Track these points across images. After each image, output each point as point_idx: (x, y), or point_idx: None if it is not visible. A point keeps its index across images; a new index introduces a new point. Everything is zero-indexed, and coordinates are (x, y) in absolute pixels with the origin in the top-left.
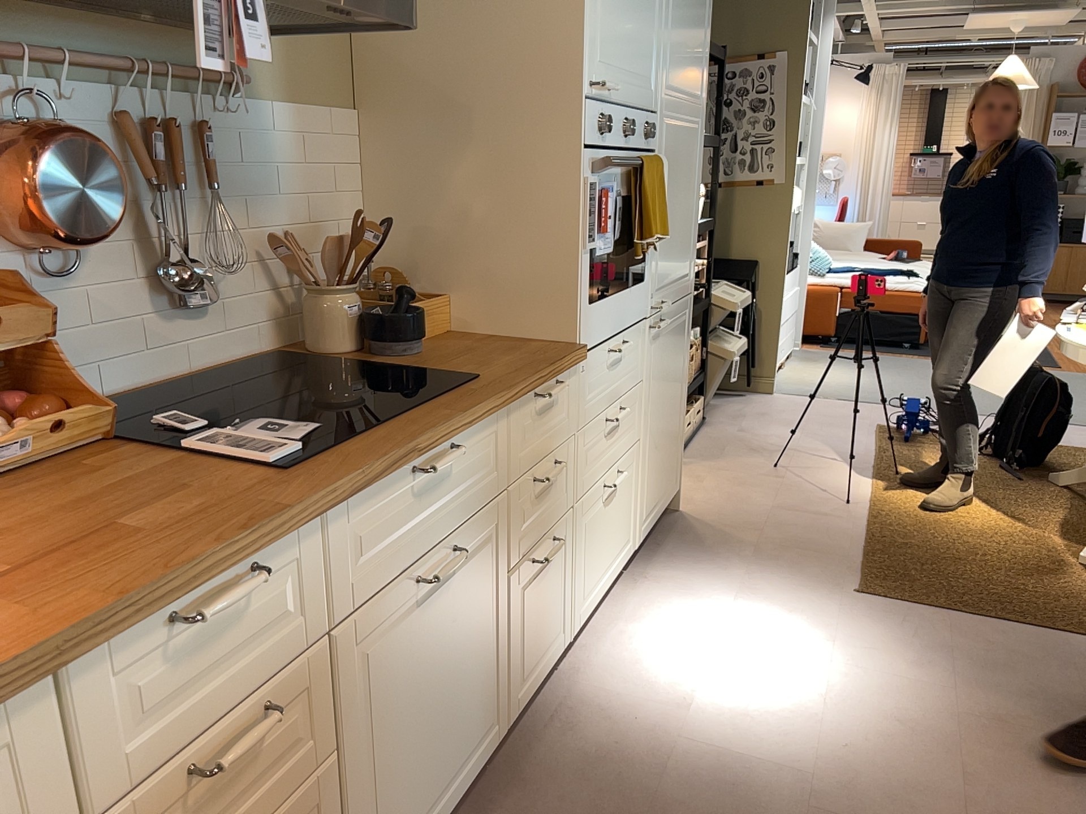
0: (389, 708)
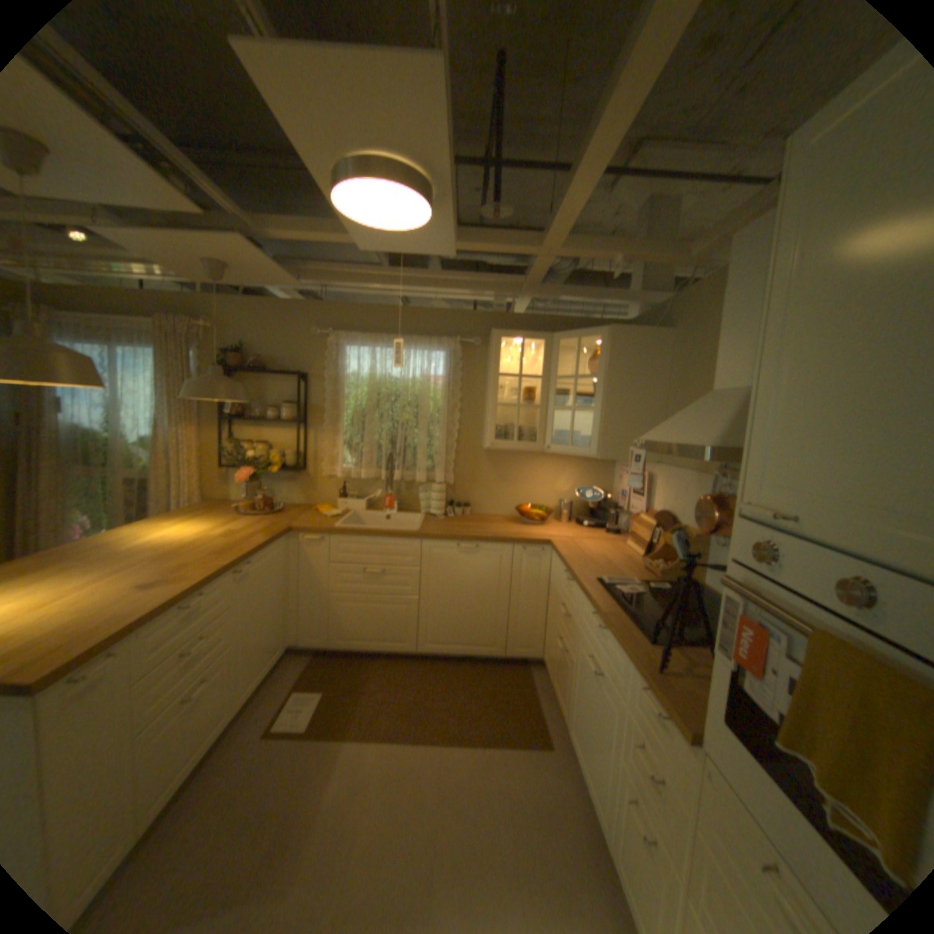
0: (583, 684)
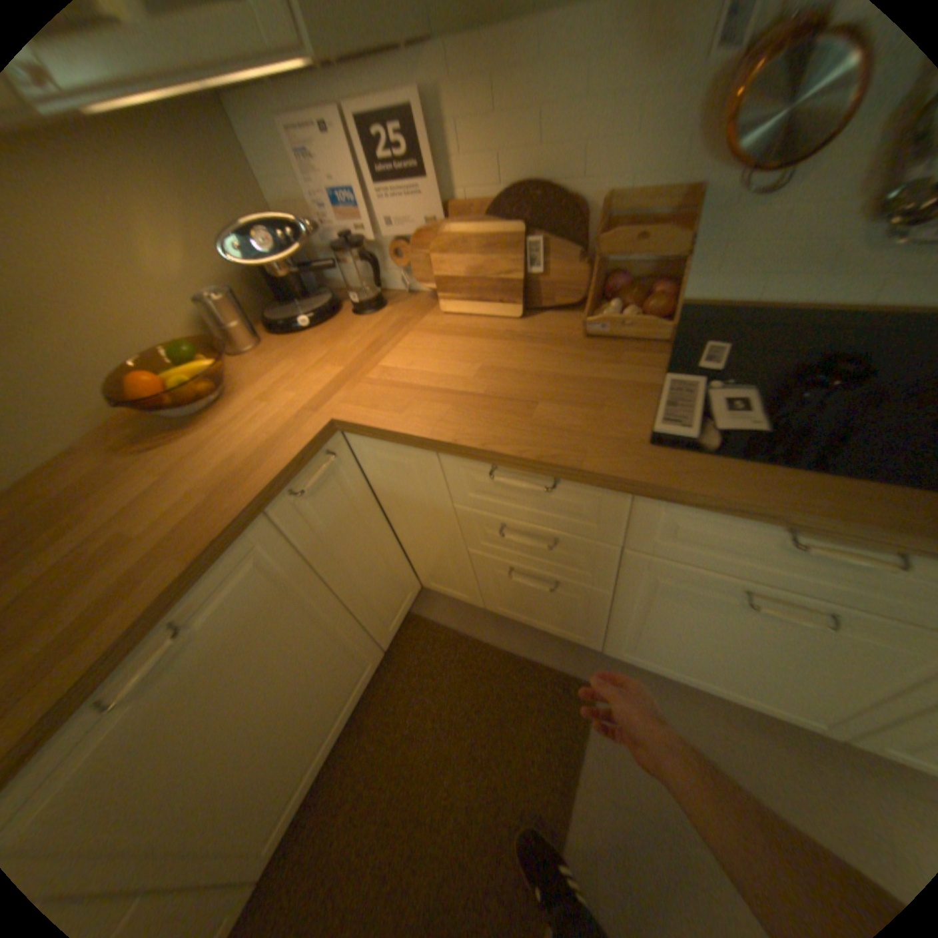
0: (679, 617)
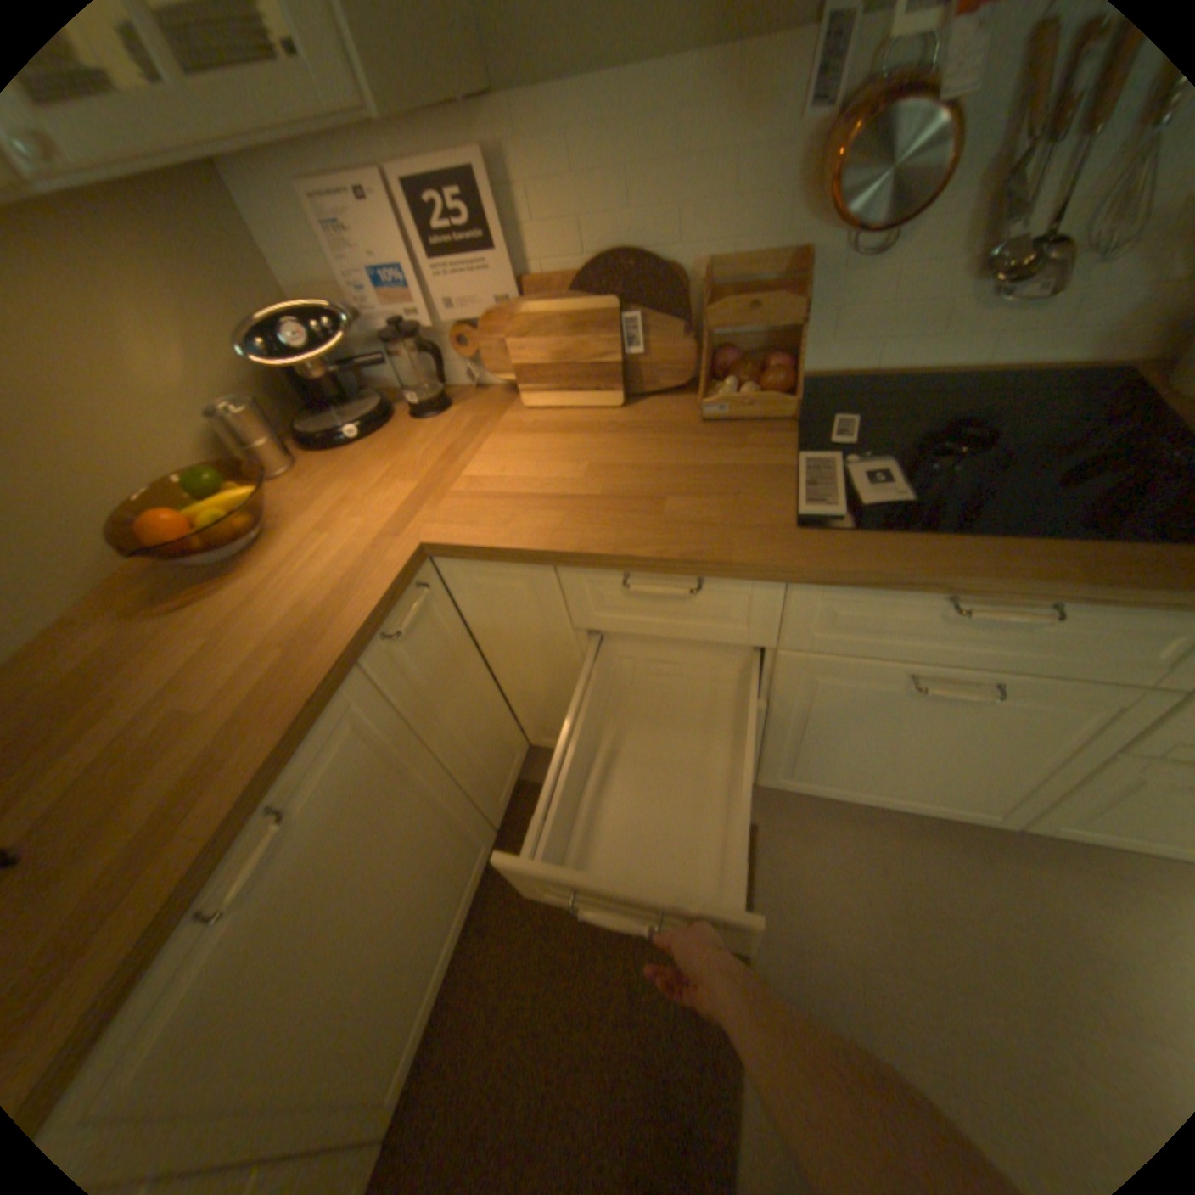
0: (841, 721)
